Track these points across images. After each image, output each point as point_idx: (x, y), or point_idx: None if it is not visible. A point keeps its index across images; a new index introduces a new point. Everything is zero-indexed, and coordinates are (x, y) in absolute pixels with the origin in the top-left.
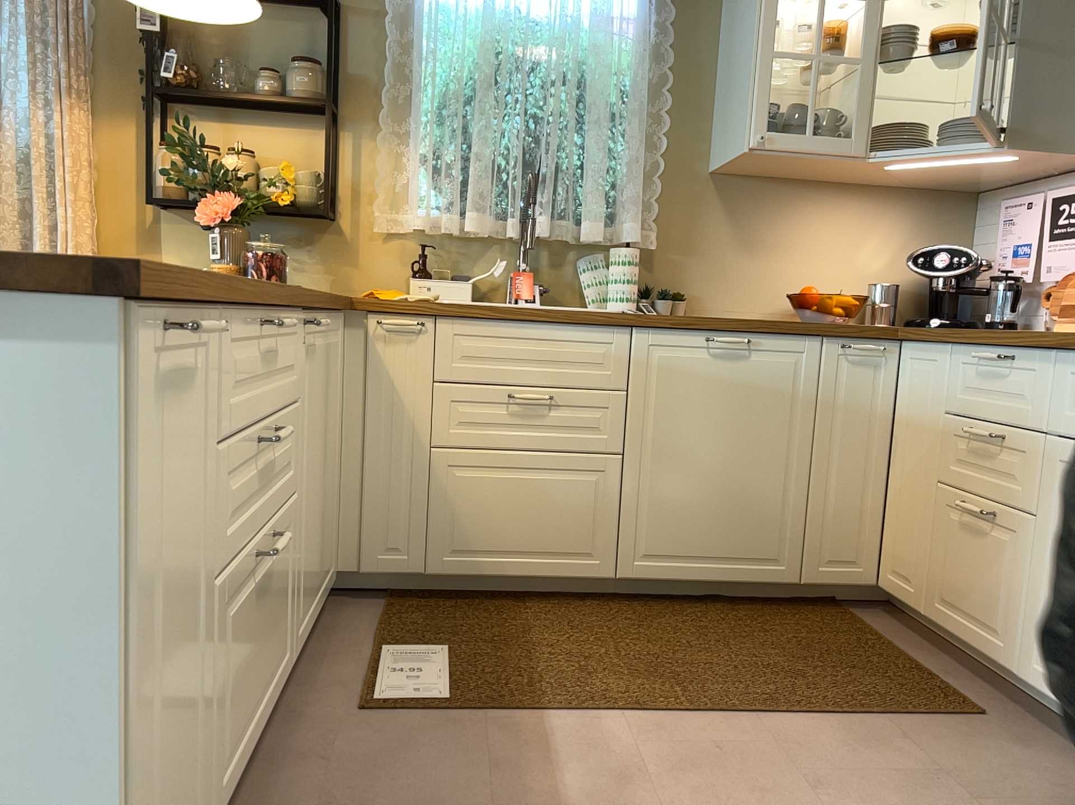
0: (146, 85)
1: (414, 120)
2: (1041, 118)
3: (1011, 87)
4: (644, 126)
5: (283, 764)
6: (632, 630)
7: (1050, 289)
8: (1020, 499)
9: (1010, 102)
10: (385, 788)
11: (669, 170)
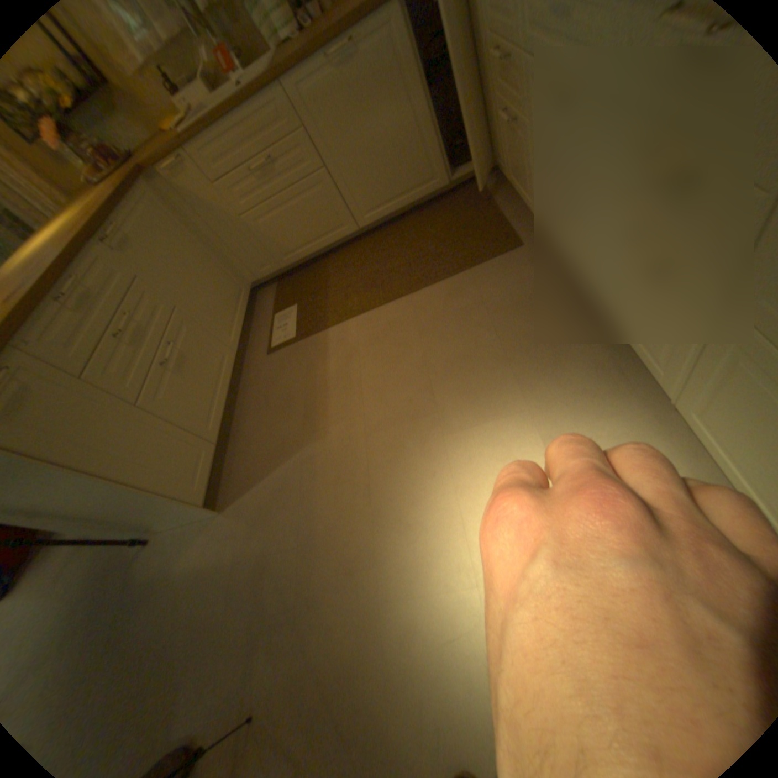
0: None
1: None
2: None
3: None
4: None
5: (249, 387)
6: (371, 255)
7: None
8: (522, 105)
9: None
10: (277, 387)
11: None
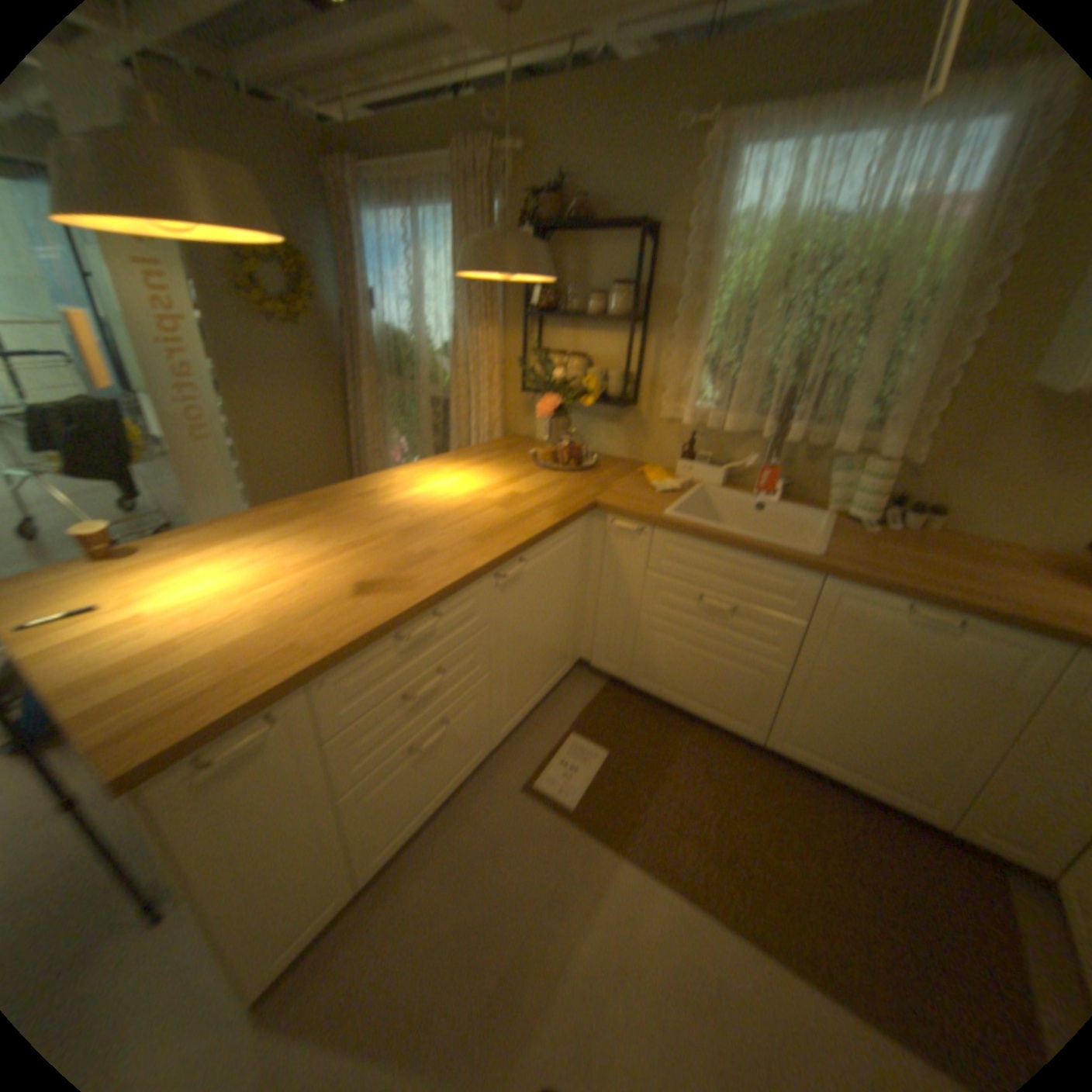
0: (528, 304)
1: (702, 327)
2: None
3: None
4: (950, 328)
5: (460, 819)
6: (754, 799)
7: None
8: None
9: None
10: (491, 875)
11: (972, 378)
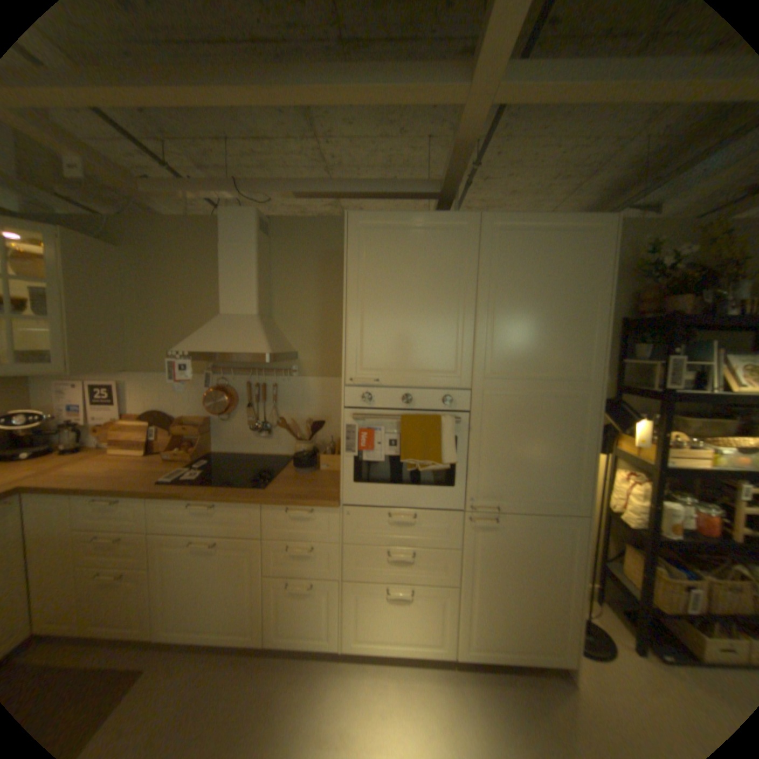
0: None
1: None
2: (84, 358)
3: (64, 342)
4: None
5: None
6: None
7: (92, 426)
8: (135, 564)
9: (64, 350)
10: None
11: None
